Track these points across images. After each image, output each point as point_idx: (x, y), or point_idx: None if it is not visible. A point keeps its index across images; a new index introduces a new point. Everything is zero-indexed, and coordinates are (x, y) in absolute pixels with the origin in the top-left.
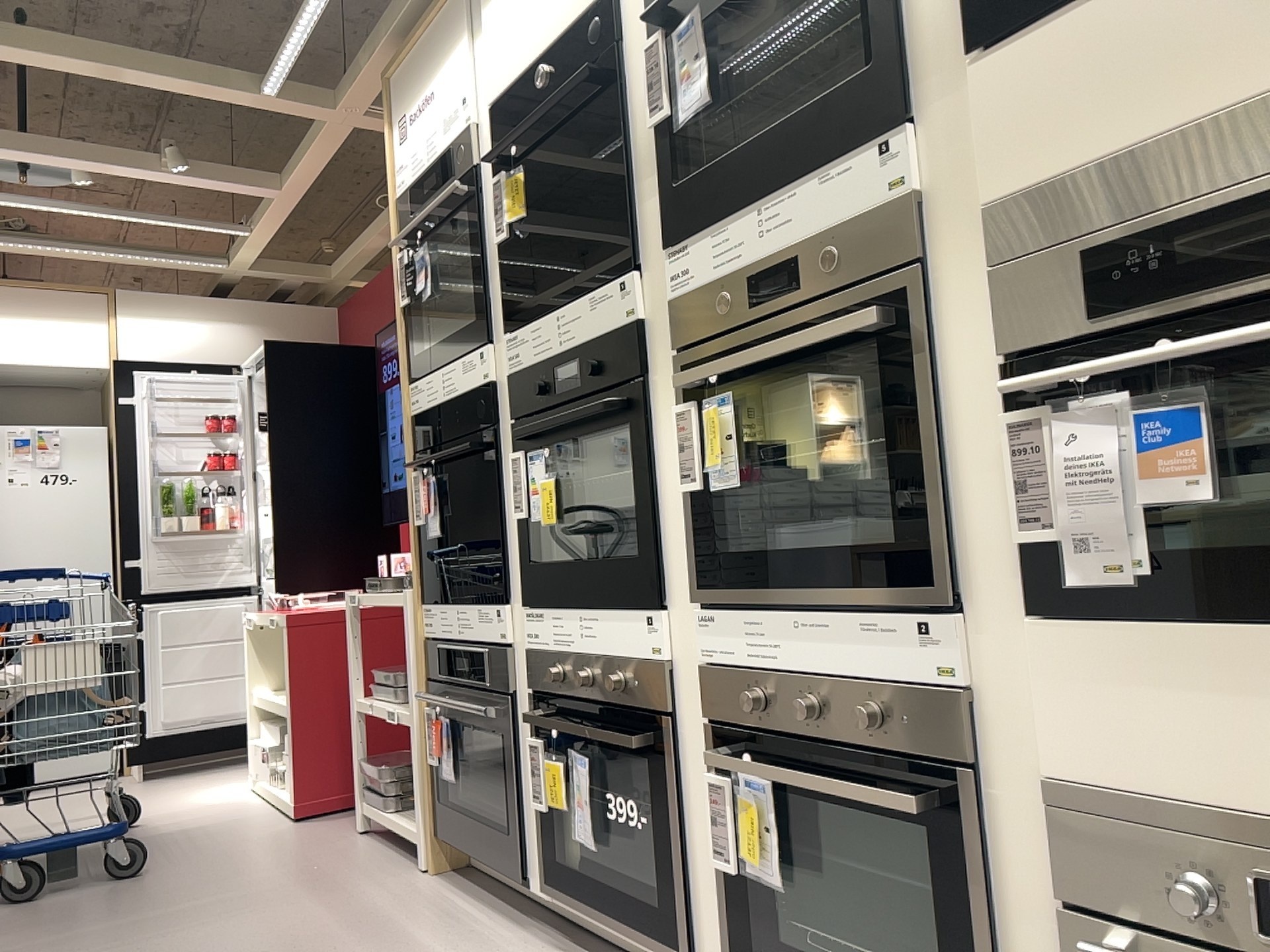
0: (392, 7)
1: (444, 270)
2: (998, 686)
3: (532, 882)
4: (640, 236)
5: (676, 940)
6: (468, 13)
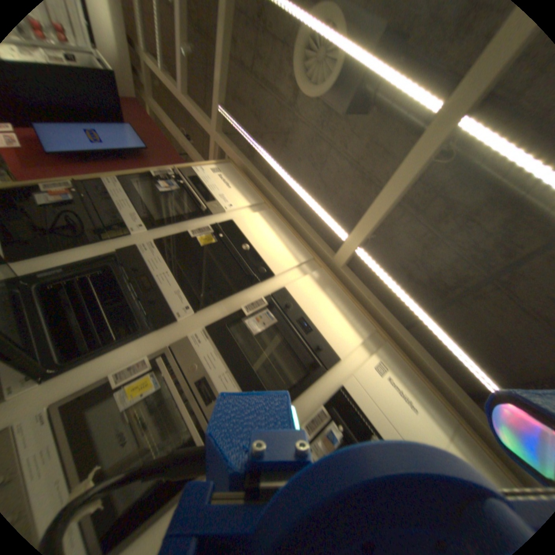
0: (251, 167)
1: (168, 195)
2: None
3: None
4: (204, 312)
5: None
6: (255, 206)
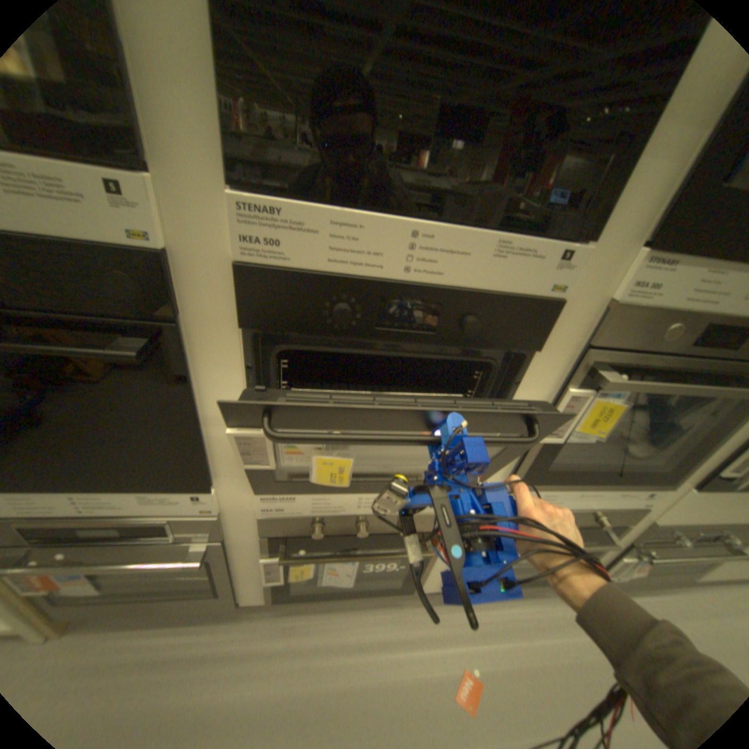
0: None
1: None
2: (659, 506)
3: (243, 605)
4: (617, 203)
5: (408, 593)
6: None
